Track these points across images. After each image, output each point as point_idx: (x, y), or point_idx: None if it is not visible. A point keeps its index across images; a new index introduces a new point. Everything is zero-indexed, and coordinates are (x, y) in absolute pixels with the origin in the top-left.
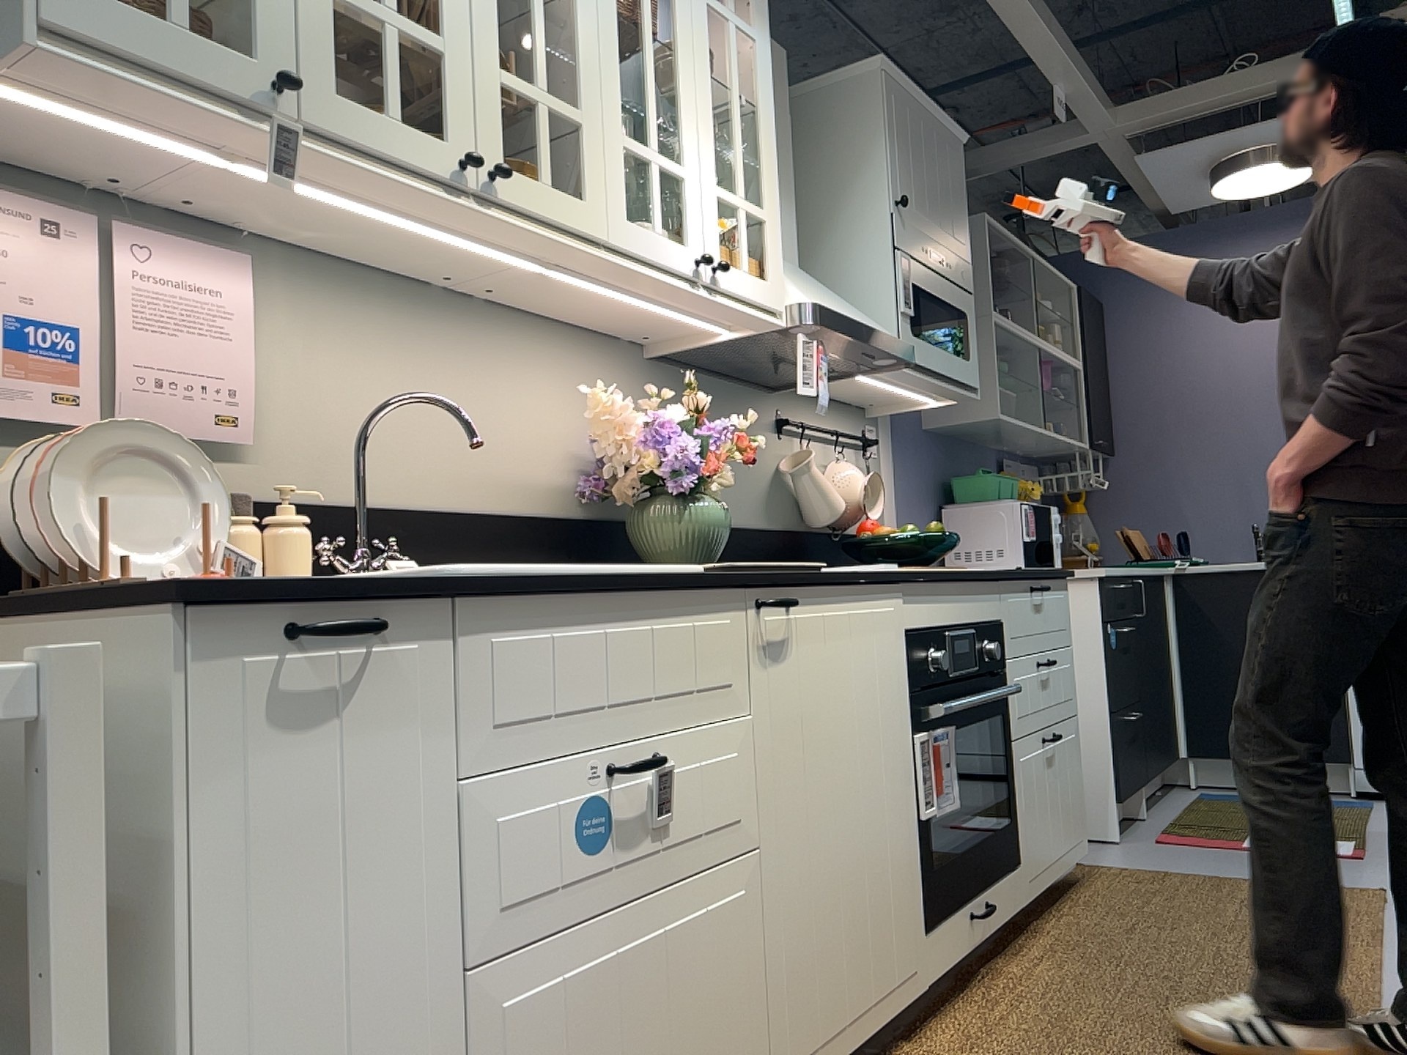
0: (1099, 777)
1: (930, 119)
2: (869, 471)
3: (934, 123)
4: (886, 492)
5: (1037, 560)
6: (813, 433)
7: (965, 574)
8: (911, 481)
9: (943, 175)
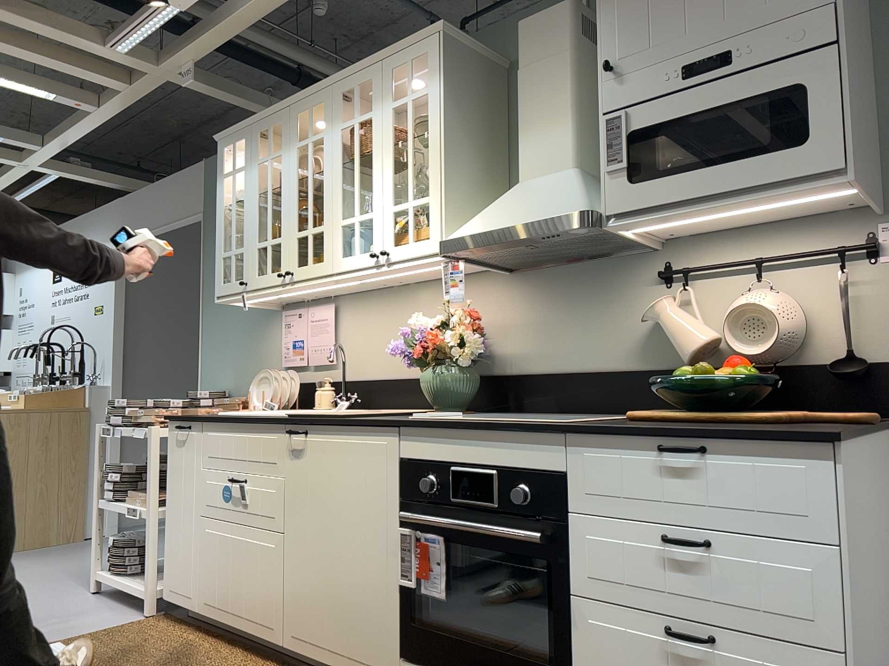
0: None
1: None
2: (837, 287)
3: None
4: None
5: None
6: (726, 270)
7: (476, 424)
8: None
9: None
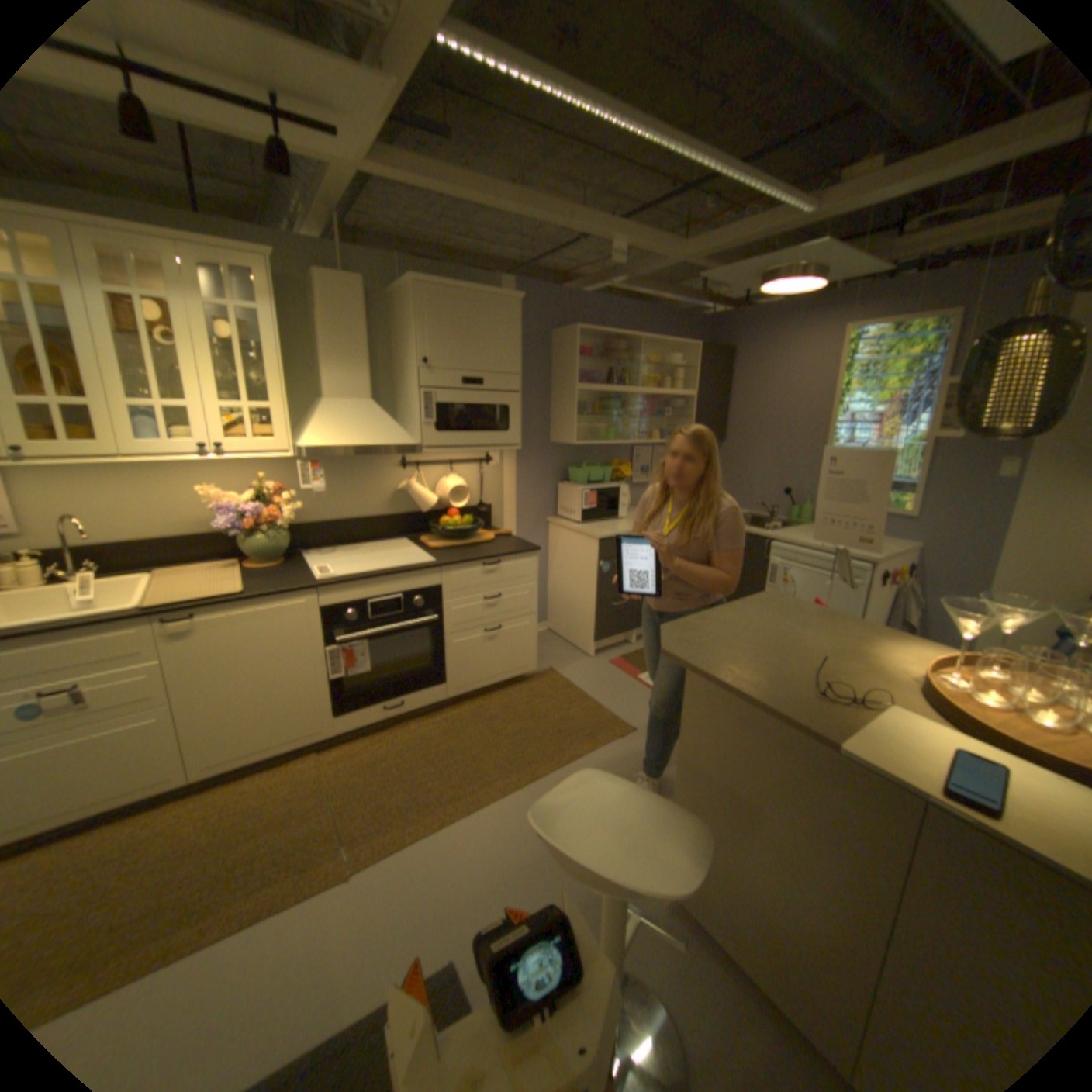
0: (589, 629)
1: (471, 295)
2: (479, 476)
3: (477, 297)
4: (502, 482)
5: (593, 517)
6: (433, 463)
7: (387, 574)
8: (528, 473)
9: (484, 328)
